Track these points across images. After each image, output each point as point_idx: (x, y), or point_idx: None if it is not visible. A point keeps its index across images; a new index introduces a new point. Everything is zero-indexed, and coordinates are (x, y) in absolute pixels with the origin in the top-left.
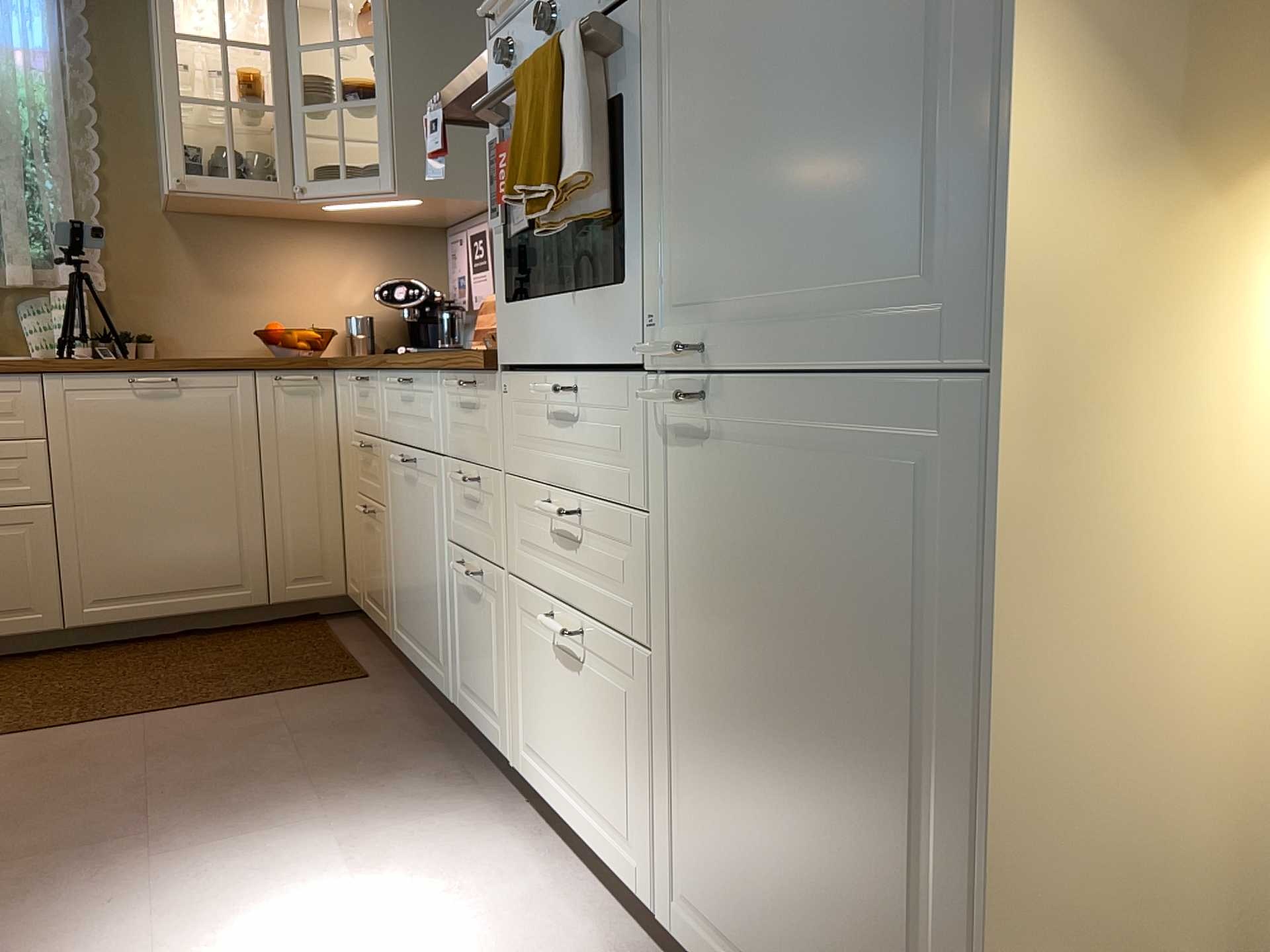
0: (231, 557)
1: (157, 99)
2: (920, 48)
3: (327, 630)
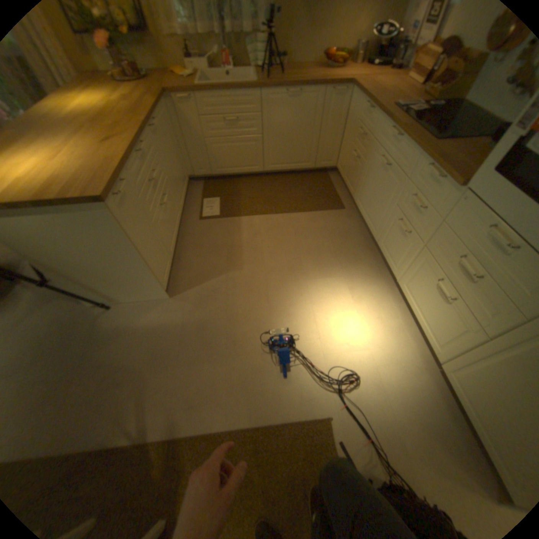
0: (307, 154)
1: None
2: None
3: (329, 179)
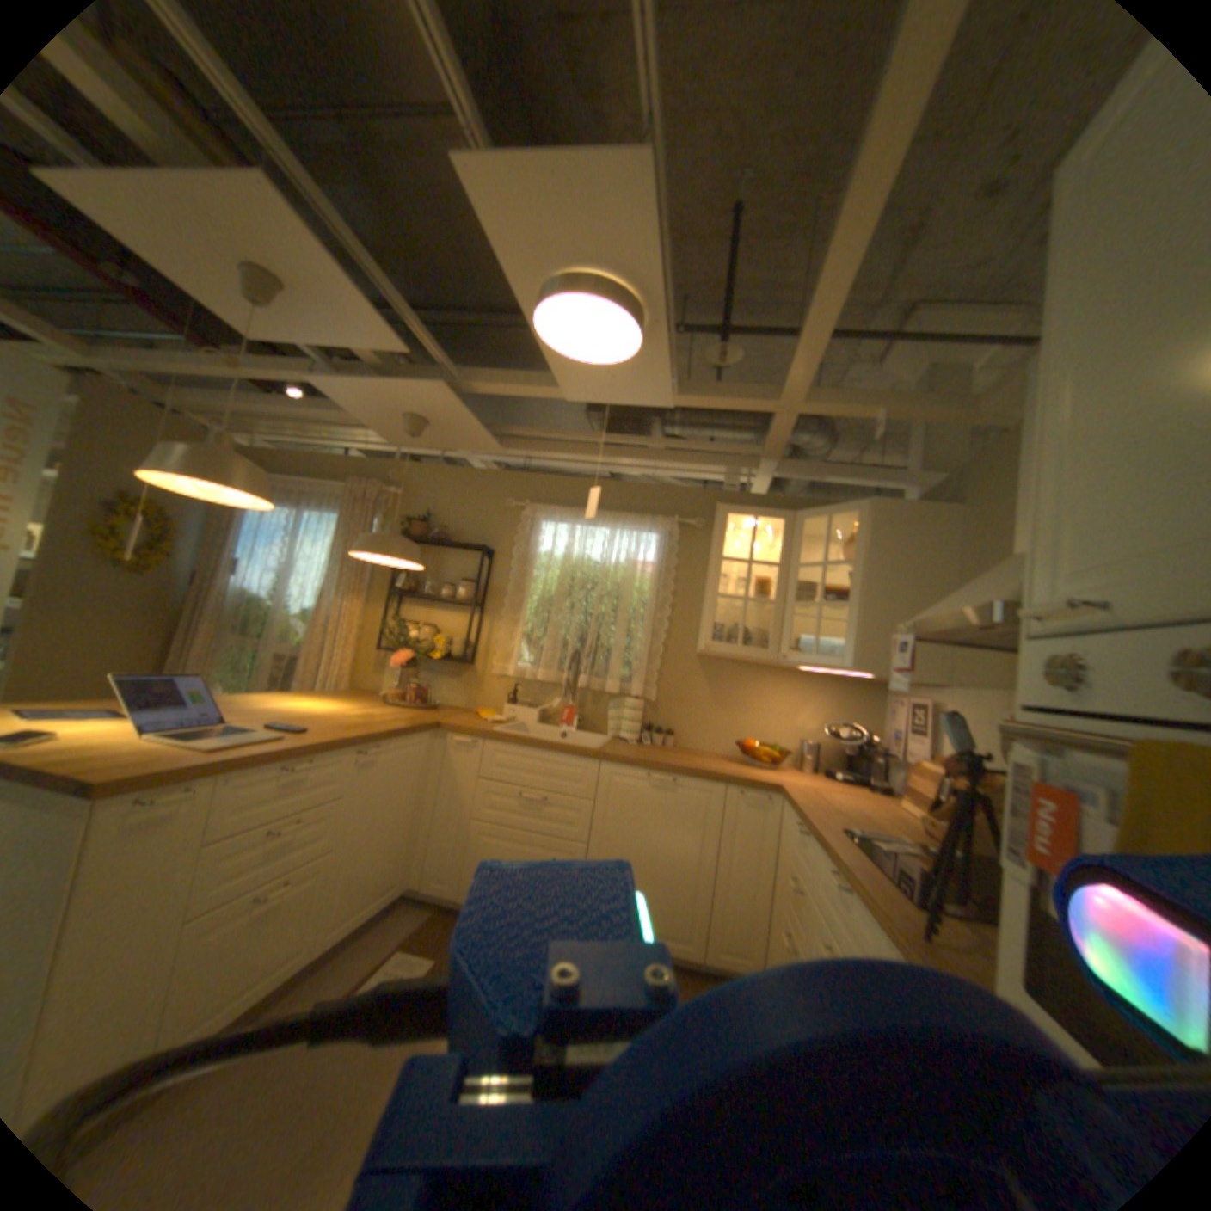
0: (684, 918)
1: (705, 590)
2: None
3: None
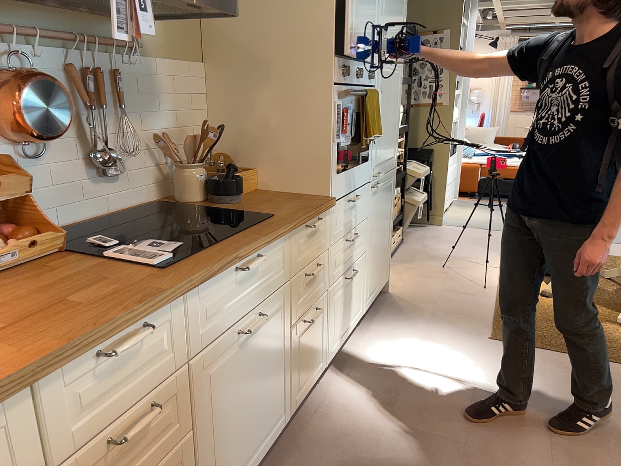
0: None
1: None
2: (394, 125)
3: None
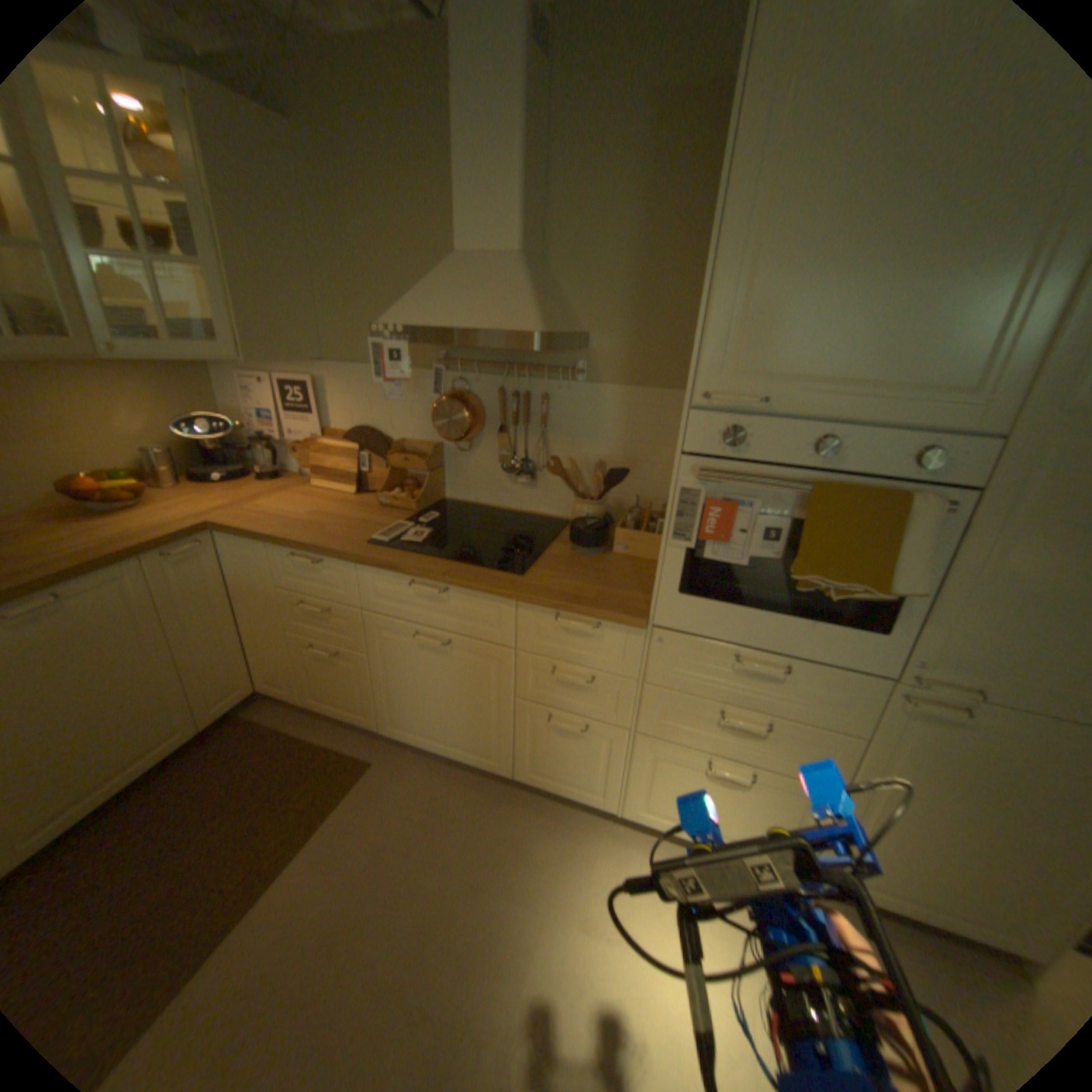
0: (159, 719)
1: None
2: None
3: (259, 727)
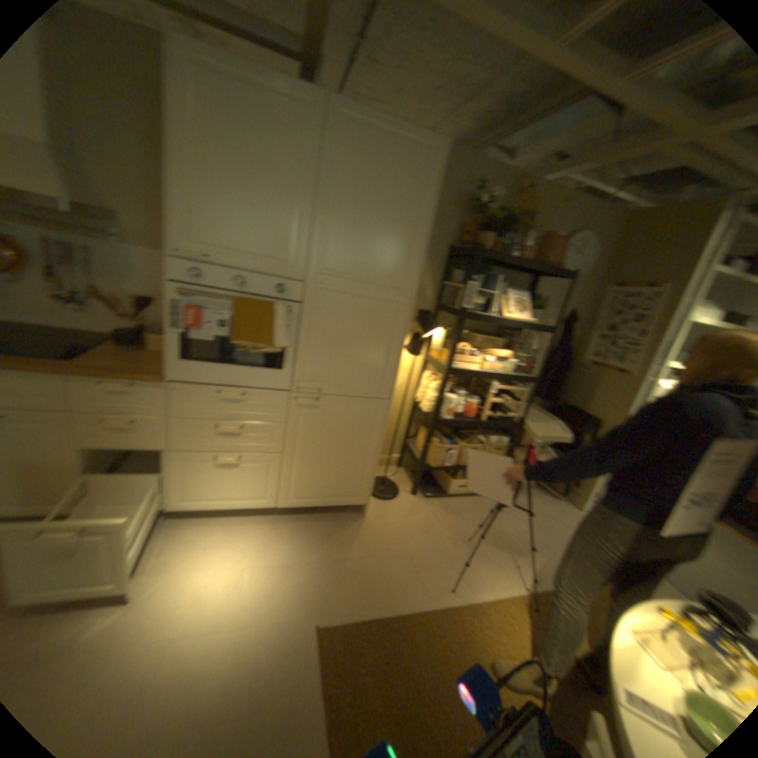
0: None
1: None
2: (378, 354)
3: None
